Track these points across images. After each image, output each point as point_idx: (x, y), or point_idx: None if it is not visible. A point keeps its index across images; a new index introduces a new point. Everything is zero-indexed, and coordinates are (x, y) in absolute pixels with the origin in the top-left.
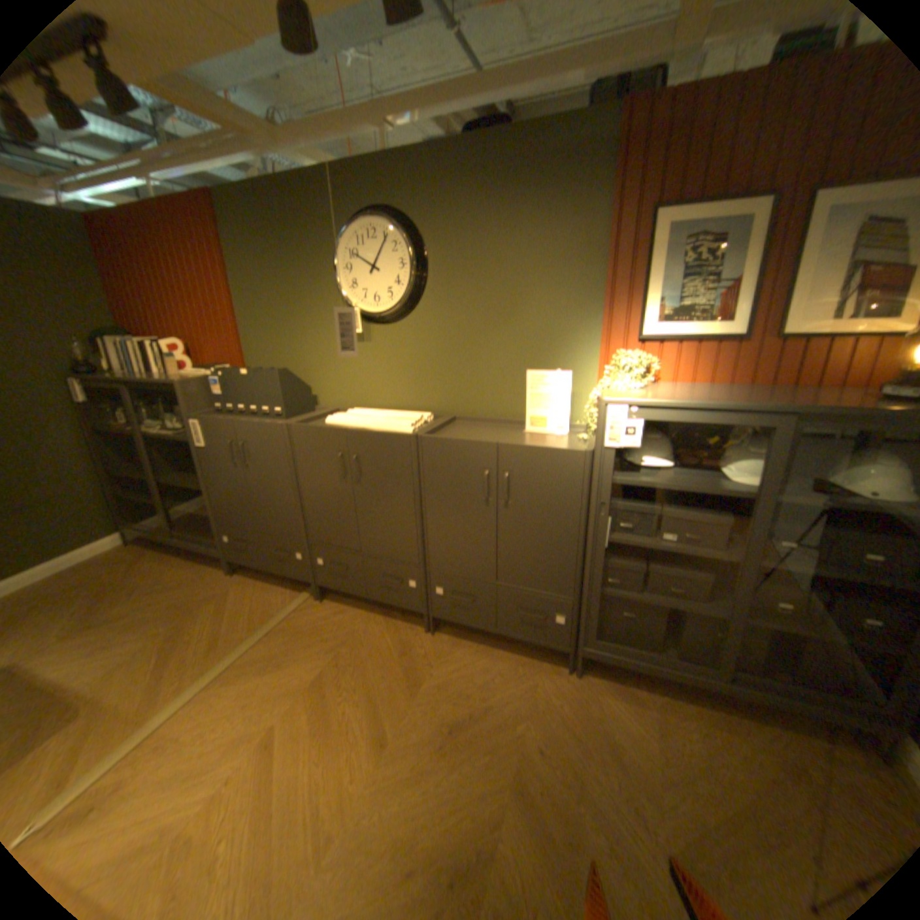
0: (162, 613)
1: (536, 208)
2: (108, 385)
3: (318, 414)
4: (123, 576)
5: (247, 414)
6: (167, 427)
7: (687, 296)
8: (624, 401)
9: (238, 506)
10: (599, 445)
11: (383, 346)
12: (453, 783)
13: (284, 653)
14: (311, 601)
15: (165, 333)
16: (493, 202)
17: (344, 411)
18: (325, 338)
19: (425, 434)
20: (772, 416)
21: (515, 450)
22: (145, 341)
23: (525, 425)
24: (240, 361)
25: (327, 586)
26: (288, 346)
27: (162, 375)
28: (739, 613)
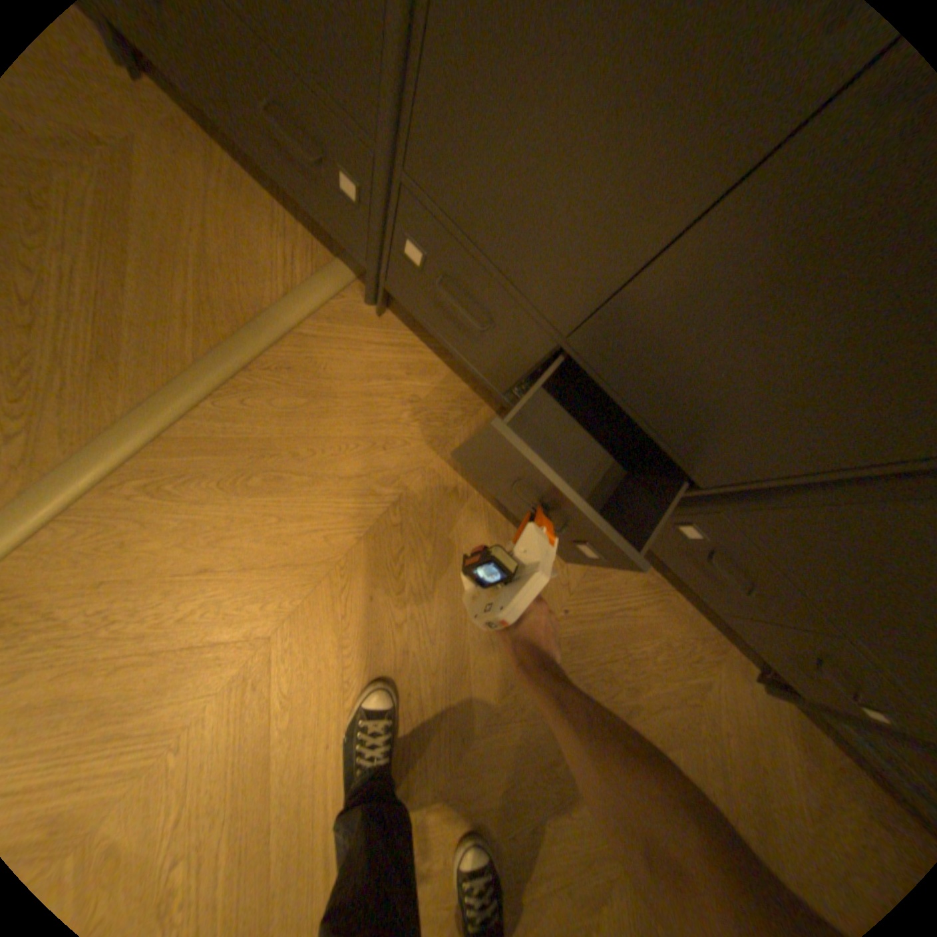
0: None
1: None
2: None
3: None
4: None
5: None
6: None
7: None
8: None
9: None
10: None
11: None
12: (559, 828)
13: (291, 441)
14: (358, 294)
15: None
16: None
17: None
18: None
19: None
20: None
21: None
22: None
23: None
24: None
25: (412, 307)
26: None
27: None
28: None
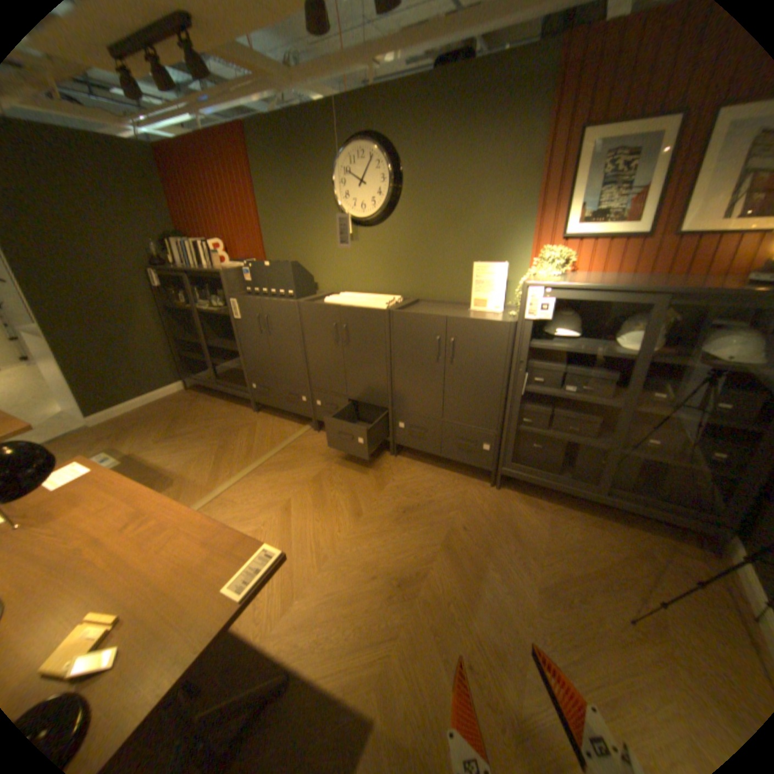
0: (215, 432)
1: (489, 130)
2: (172, 274)
3: (318, 297)
4: (188, 409)
5: (269, 296)
6: (213, 305)
7: (604, 201)
8: (540, 283)
9: (263, 361)
10: (521, 317)
11: (367, 244)
12: (404, 537)
13: (295, 460)
14: (312, 431)
15: (210, 235)
16: (455, 125)
17: (337, 294)
18: (325, 238)
19: (395, 309)
20: (651, 295)
21: (459, 321)
22: (198, 241)
23: (471, 305)
24: (263, 256)
25: (324, 420)
26: (298, 244)
27: (210, 266)
28: (617, 444)
